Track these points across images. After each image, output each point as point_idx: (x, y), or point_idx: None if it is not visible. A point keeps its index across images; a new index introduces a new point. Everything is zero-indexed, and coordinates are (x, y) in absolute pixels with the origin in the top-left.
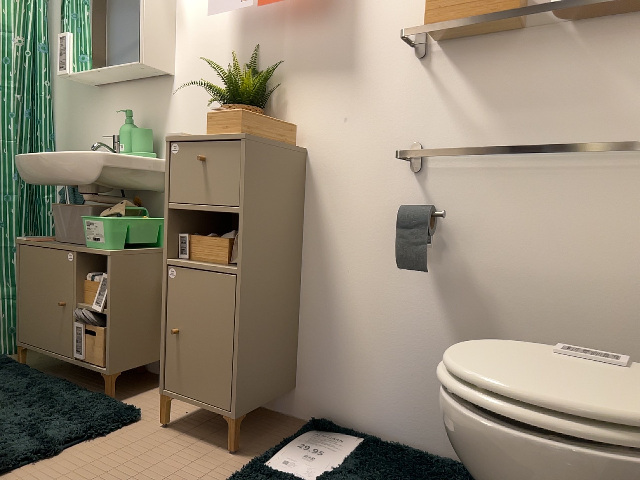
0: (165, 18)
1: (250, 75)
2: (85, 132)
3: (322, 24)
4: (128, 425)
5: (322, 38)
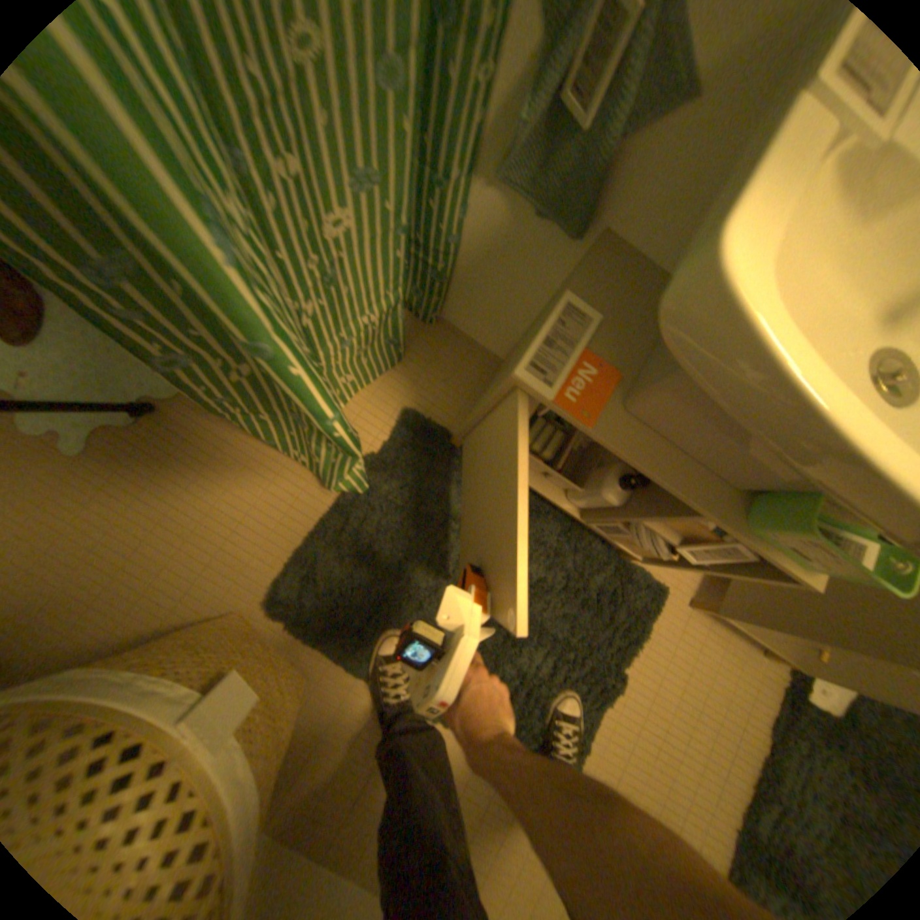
0: None
1: None
2: None
3: None
4: (662, 611)
5: None
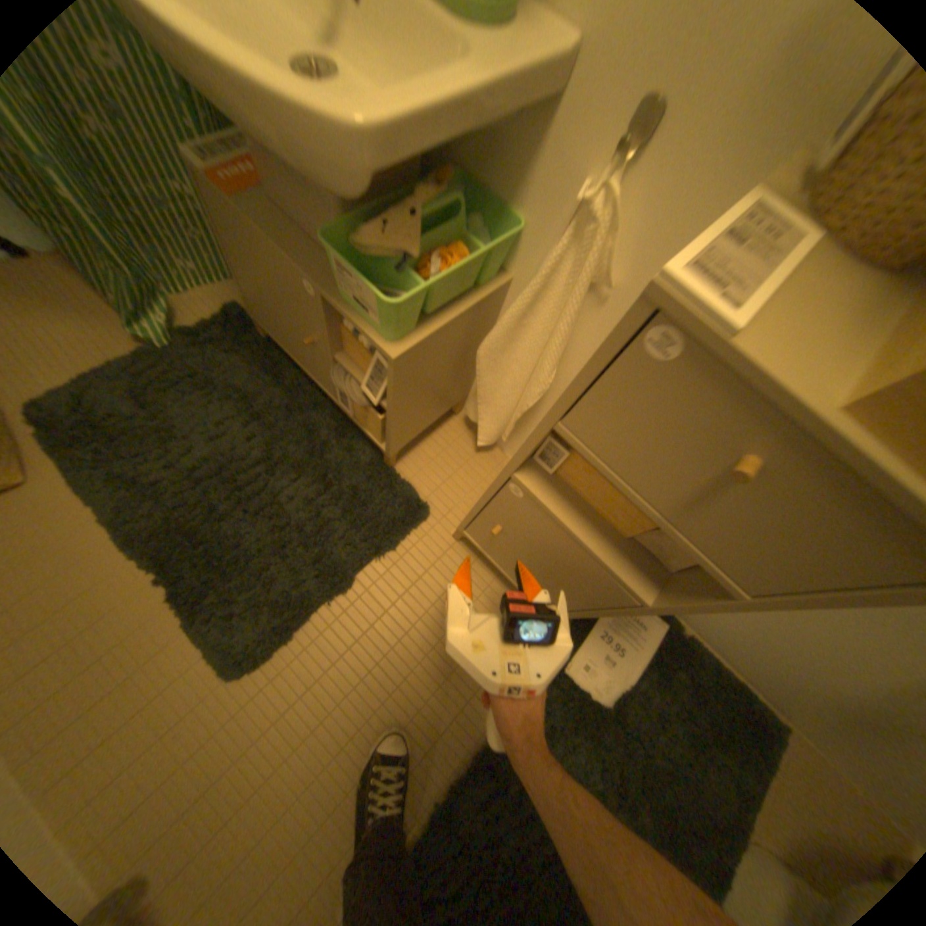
0: None
1: None
2: None
3: None
4: (420, 529)
5: None
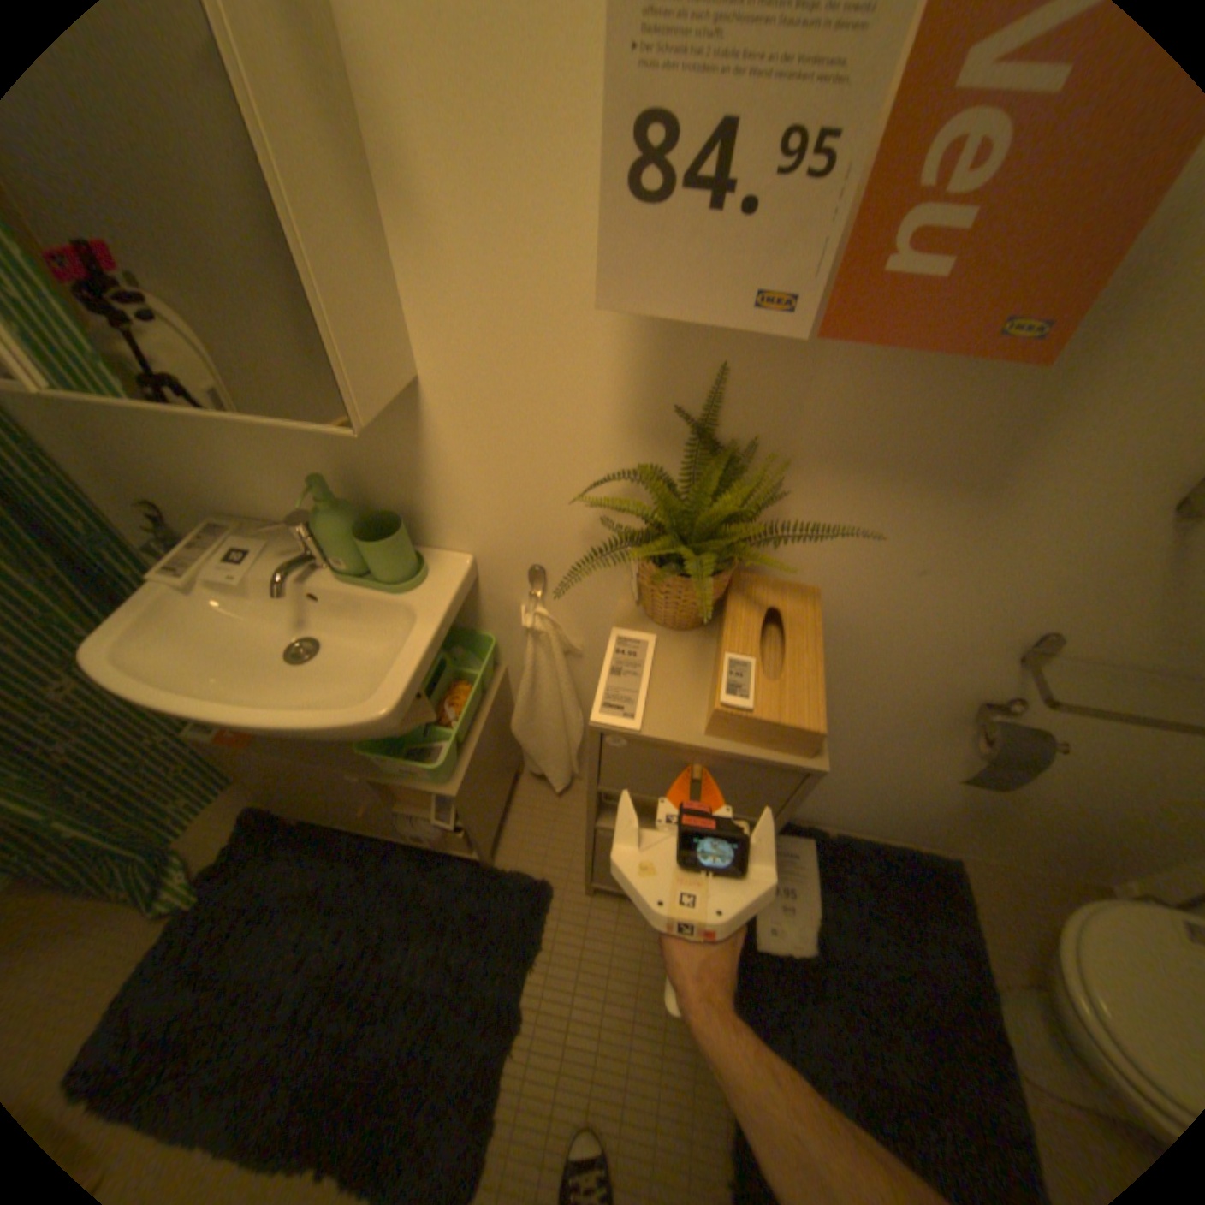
0: (352, 206)
1: (696, 446)
2: (141, 447)
3: (965, 360)
4: (551, 913)
5: (946, 396)
